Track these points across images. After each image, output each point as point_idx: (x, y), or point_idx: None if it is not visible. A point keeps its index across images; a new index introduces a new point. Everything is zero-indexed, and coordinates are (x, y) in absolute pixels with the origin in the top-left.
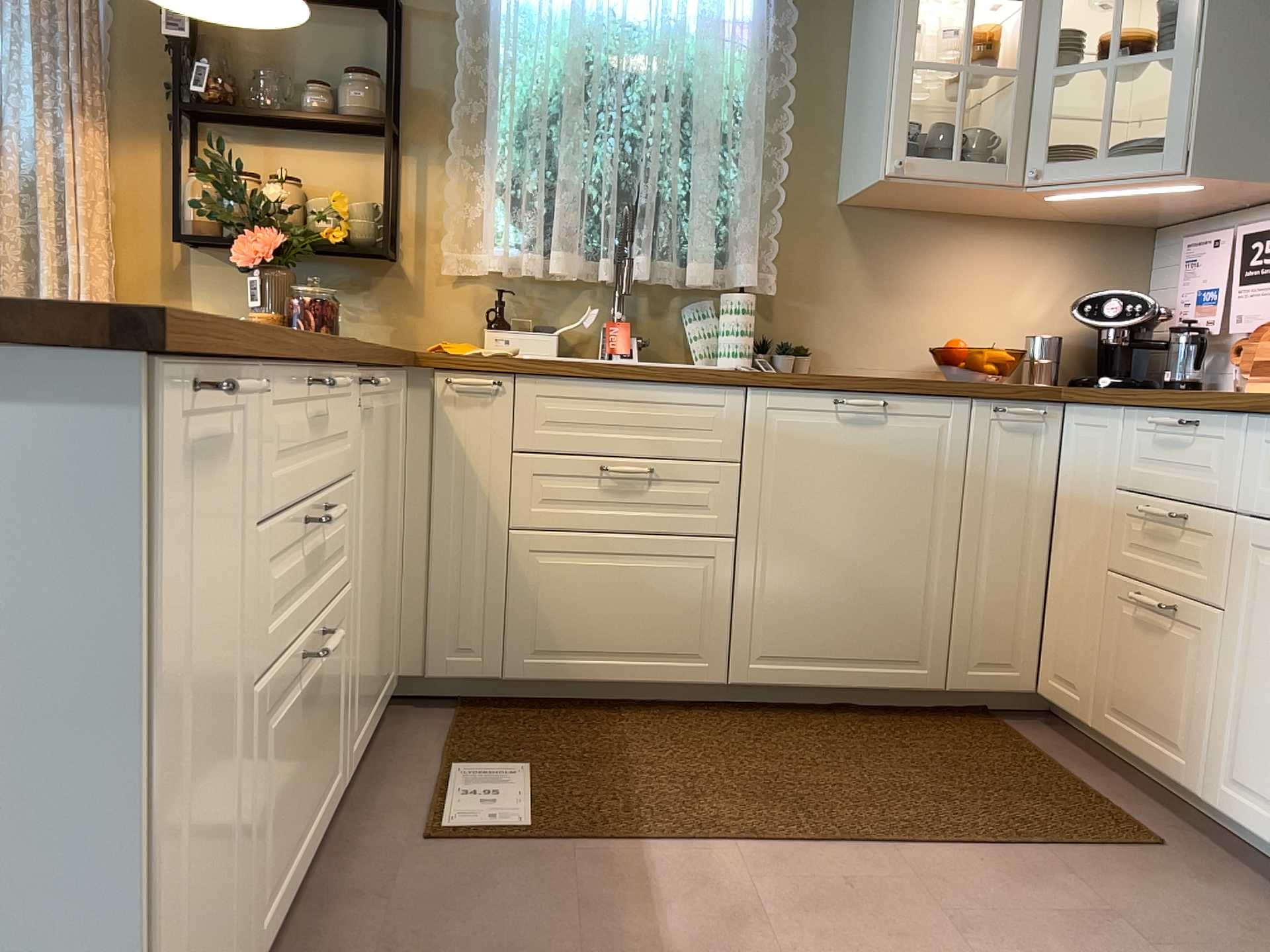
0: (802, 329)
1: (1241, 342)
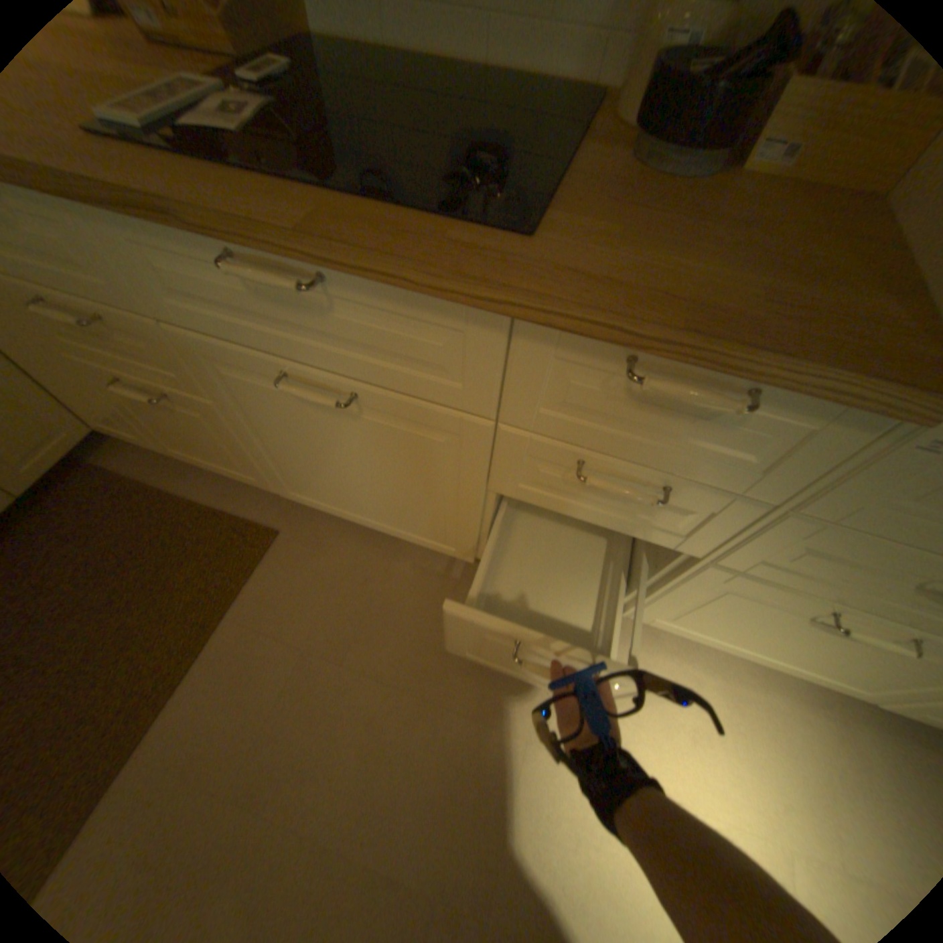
0: None
1: None
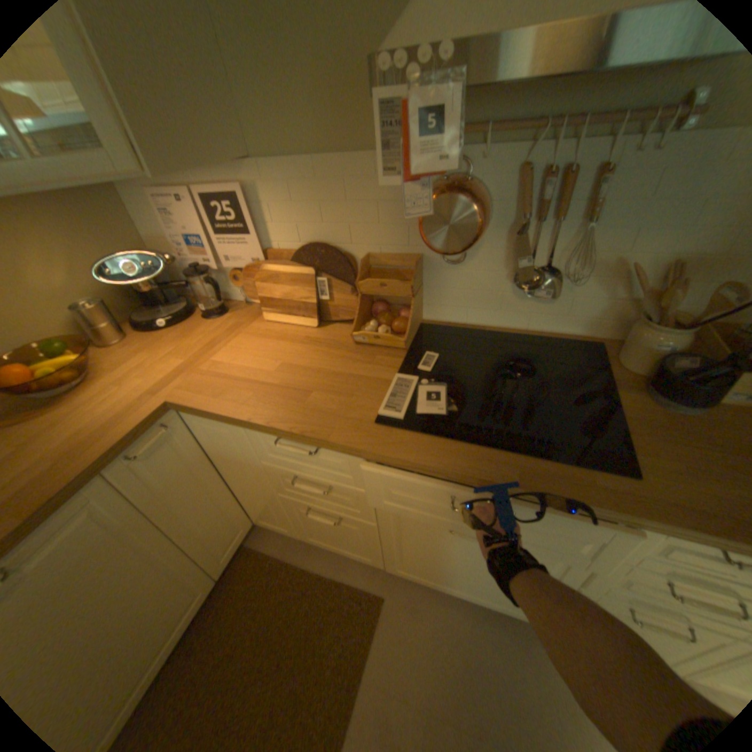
0: None
1: (229, 268)
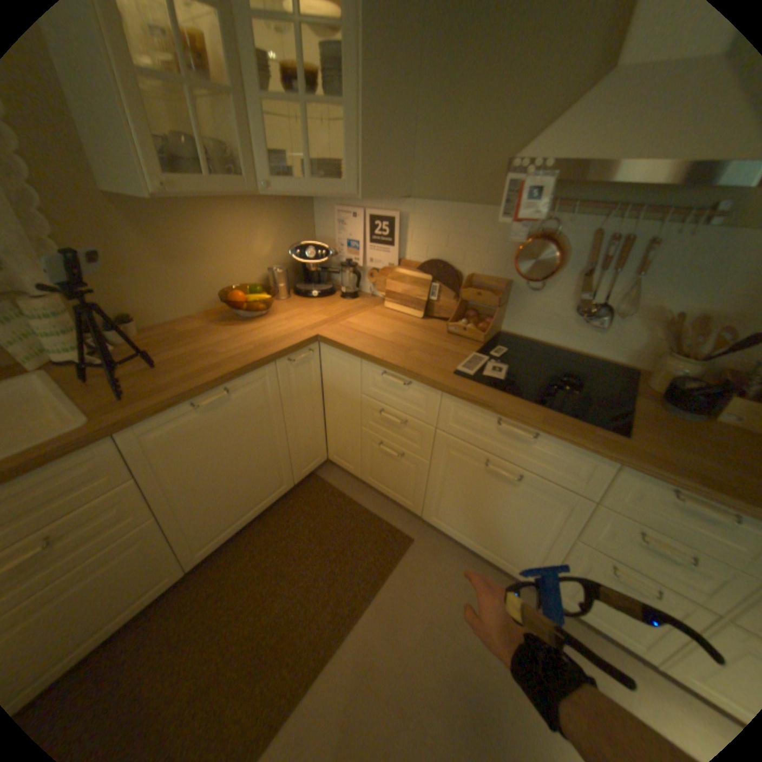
0: (114, 303)
1: (369, 268)
